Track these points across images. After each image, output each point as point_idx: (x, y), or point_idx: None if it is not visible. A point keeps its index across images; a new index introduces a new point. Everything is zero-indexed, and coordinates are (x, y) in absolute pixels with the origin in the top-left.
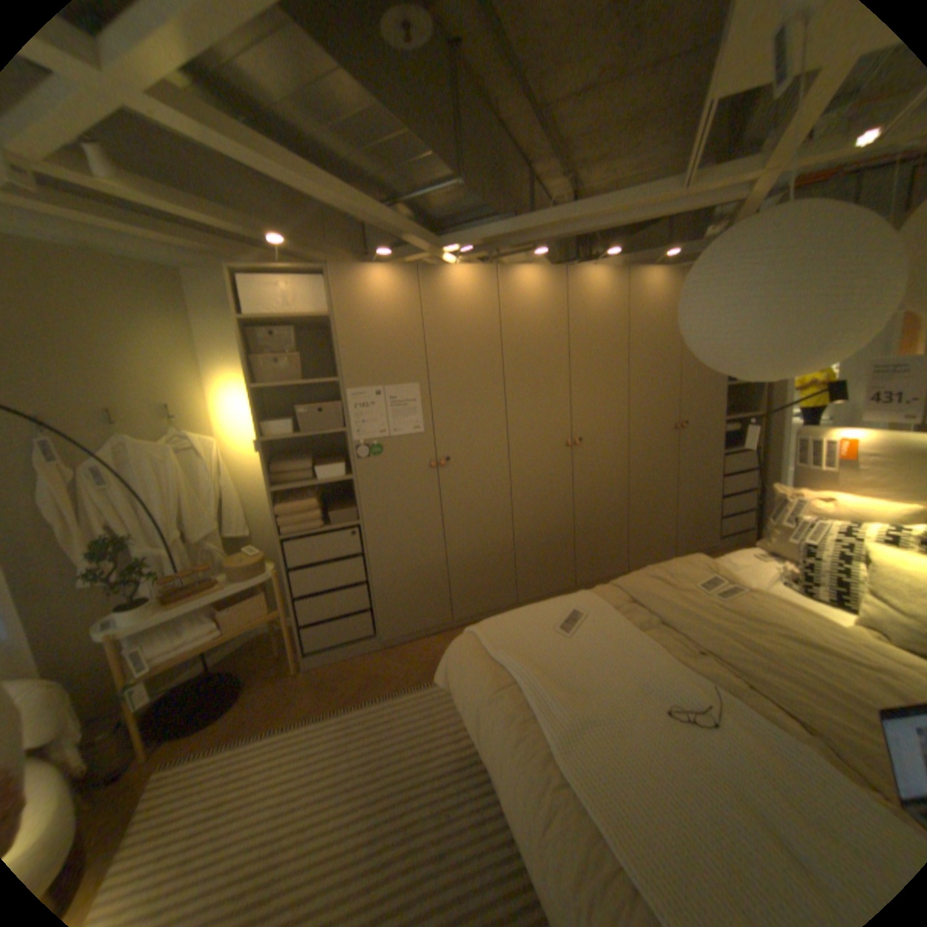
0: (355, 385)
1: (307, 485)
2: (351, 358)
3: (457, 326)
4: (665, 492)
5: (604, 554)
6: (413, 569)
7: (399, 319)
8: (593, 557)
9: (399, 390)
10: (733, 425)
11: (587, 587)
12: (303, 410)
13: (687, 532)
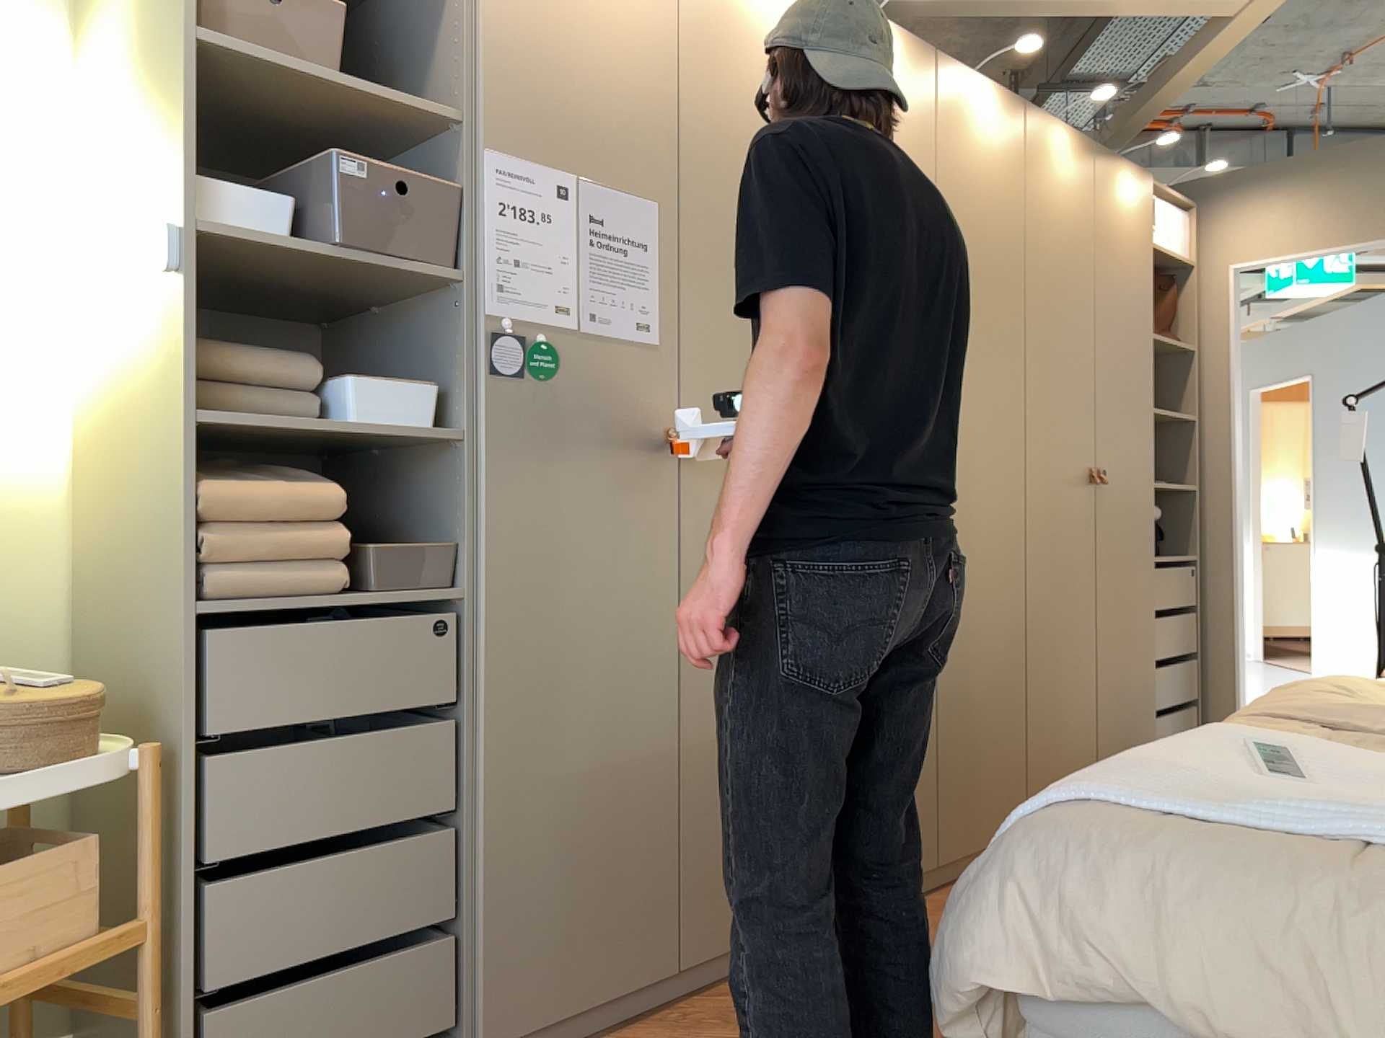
0: (509, 145)
1: (318, 426)
2: (509, 65)
3: (748, 87)
4: (1081, 626)
5: (989, 775)
6: (593, 775)
7: (631, 13)
8: (971, 780)
9: (612, 201)
10: (1154, 502)
11: (956, 870)
12: (355, 167)
13: (1114, 734)
